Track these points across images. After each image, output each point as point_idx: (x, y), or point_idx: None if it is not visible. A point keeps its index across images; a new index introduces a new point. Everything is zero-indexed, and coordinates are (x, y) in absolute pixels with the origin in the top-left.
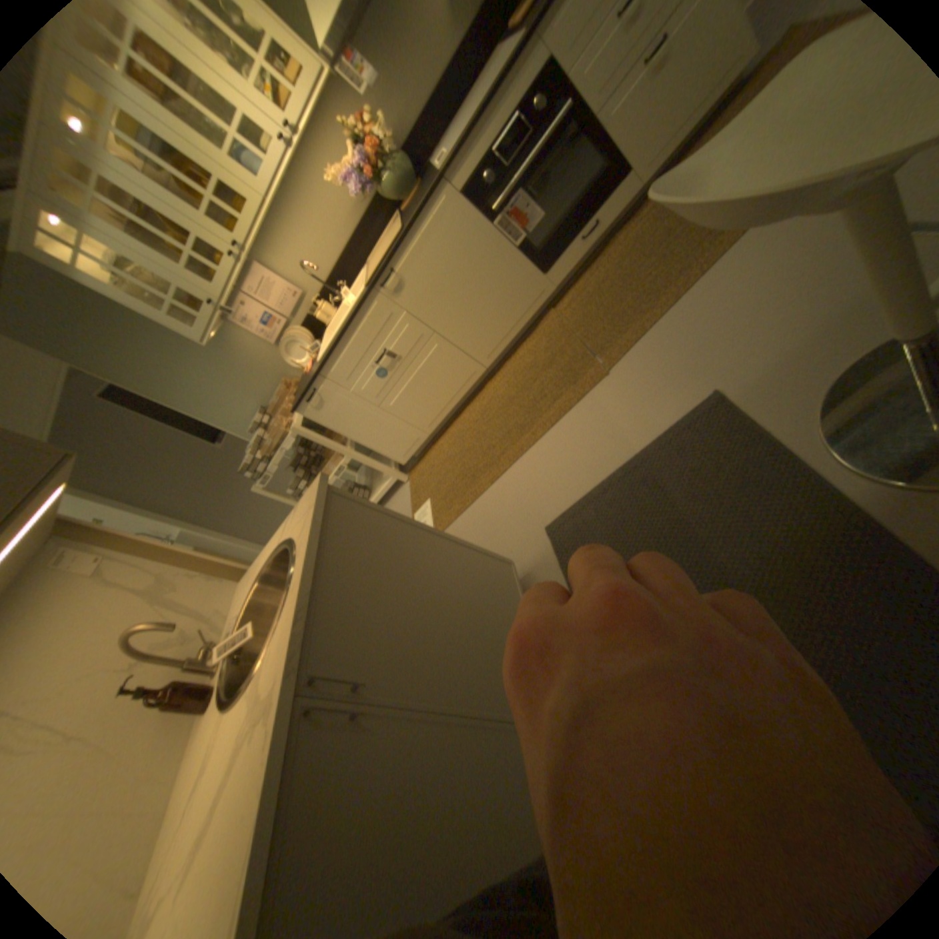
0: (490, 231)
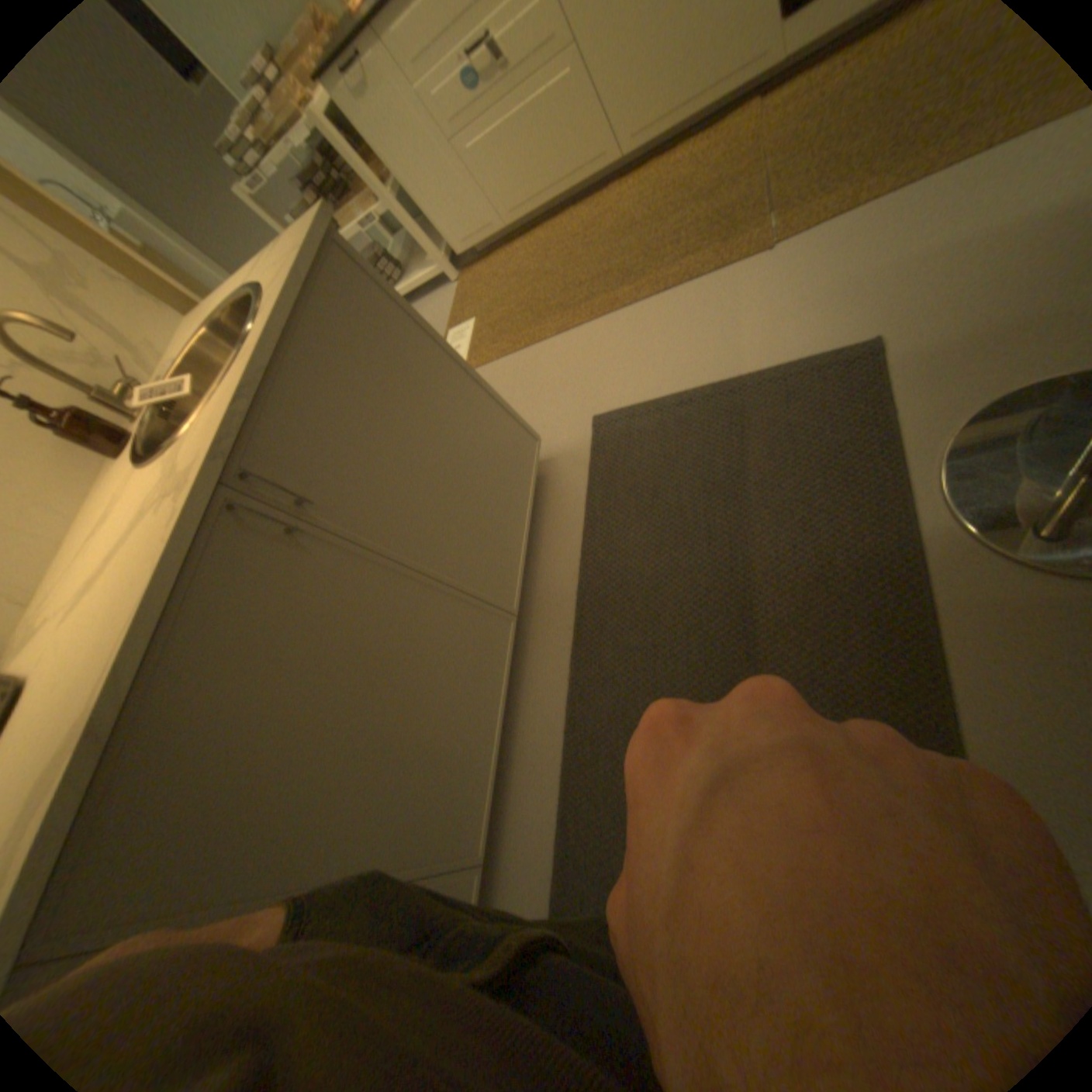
0: None
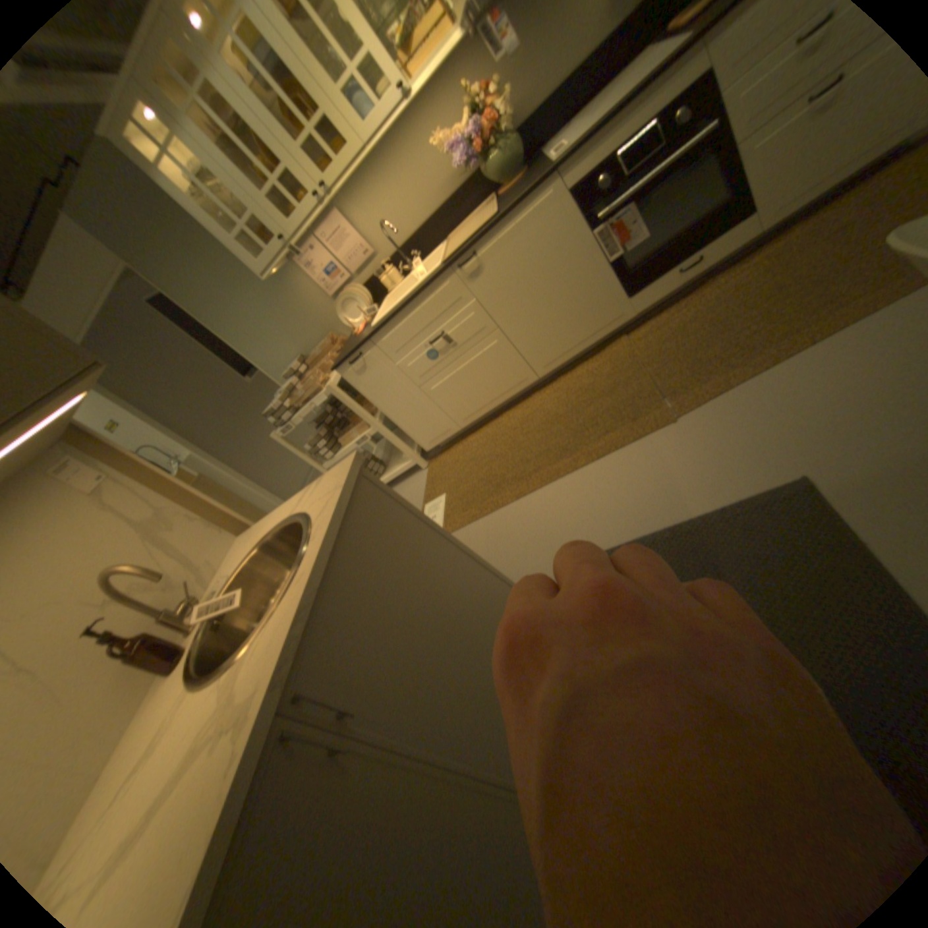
0: (587, 239)
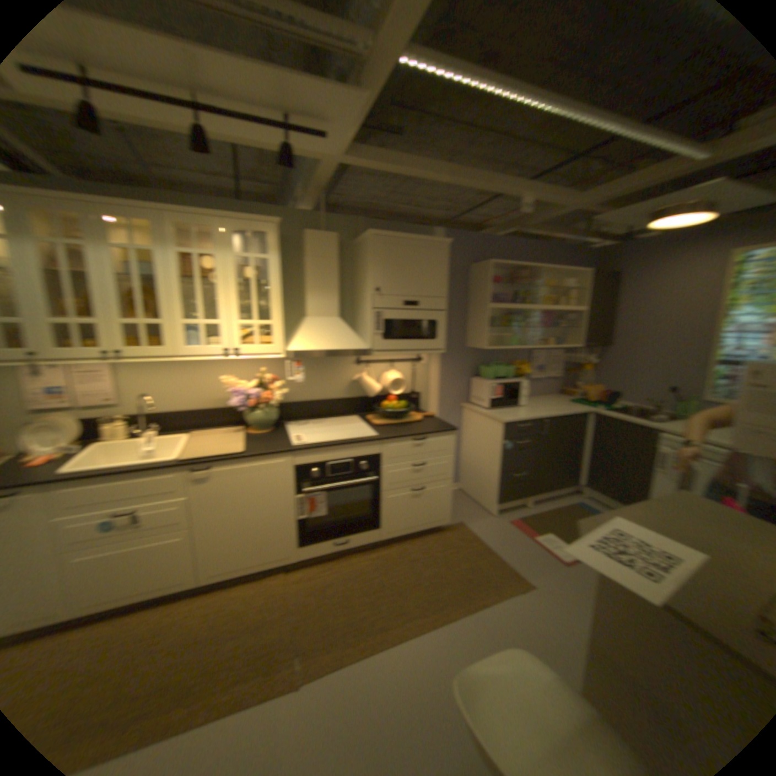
0: (292, 498)
